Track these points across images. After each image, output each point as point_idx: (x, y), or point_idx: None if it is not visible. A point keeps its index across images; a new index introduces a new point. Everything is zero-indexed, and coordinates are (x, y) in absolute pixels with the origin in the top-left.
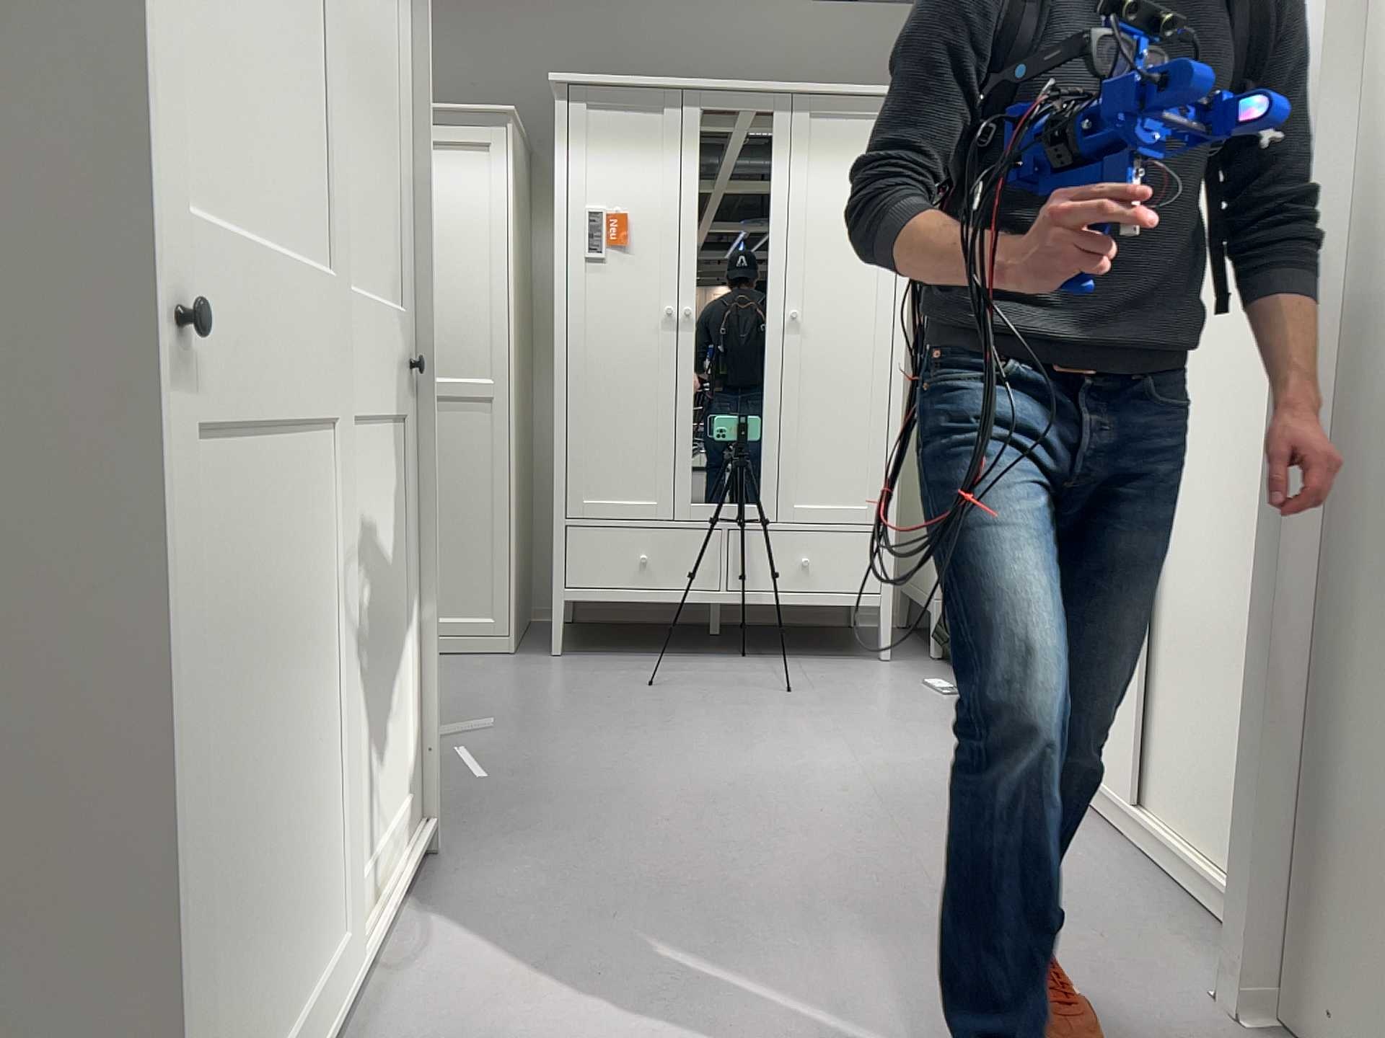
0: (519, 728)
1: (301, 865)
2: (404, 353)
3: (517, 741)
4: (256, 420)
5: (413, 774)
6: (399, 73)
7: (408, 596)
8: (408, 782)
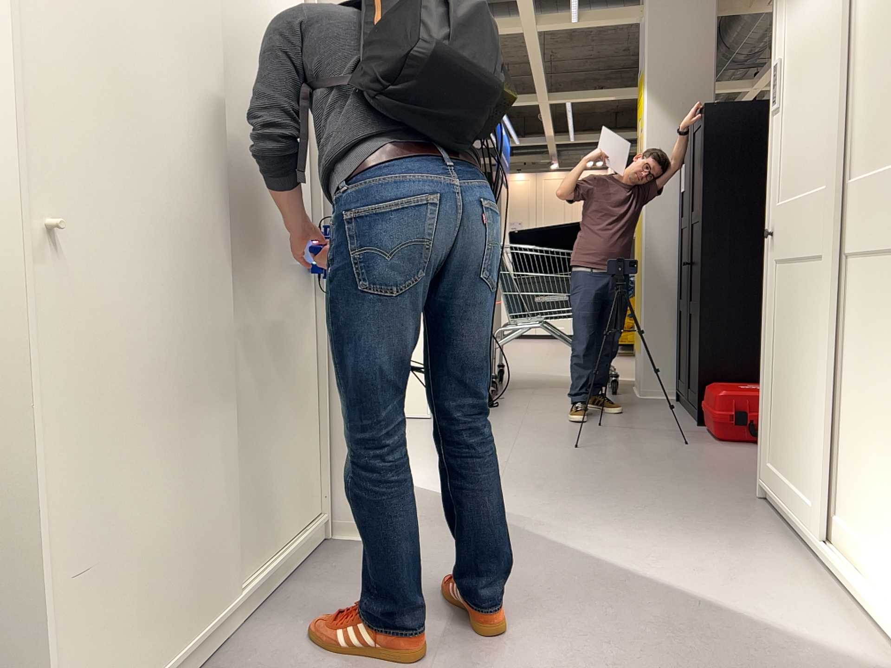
0: None
1: (796, 429)
2: None
3: None
4: (789, 254)
5: None
6: None
7: None
8: None
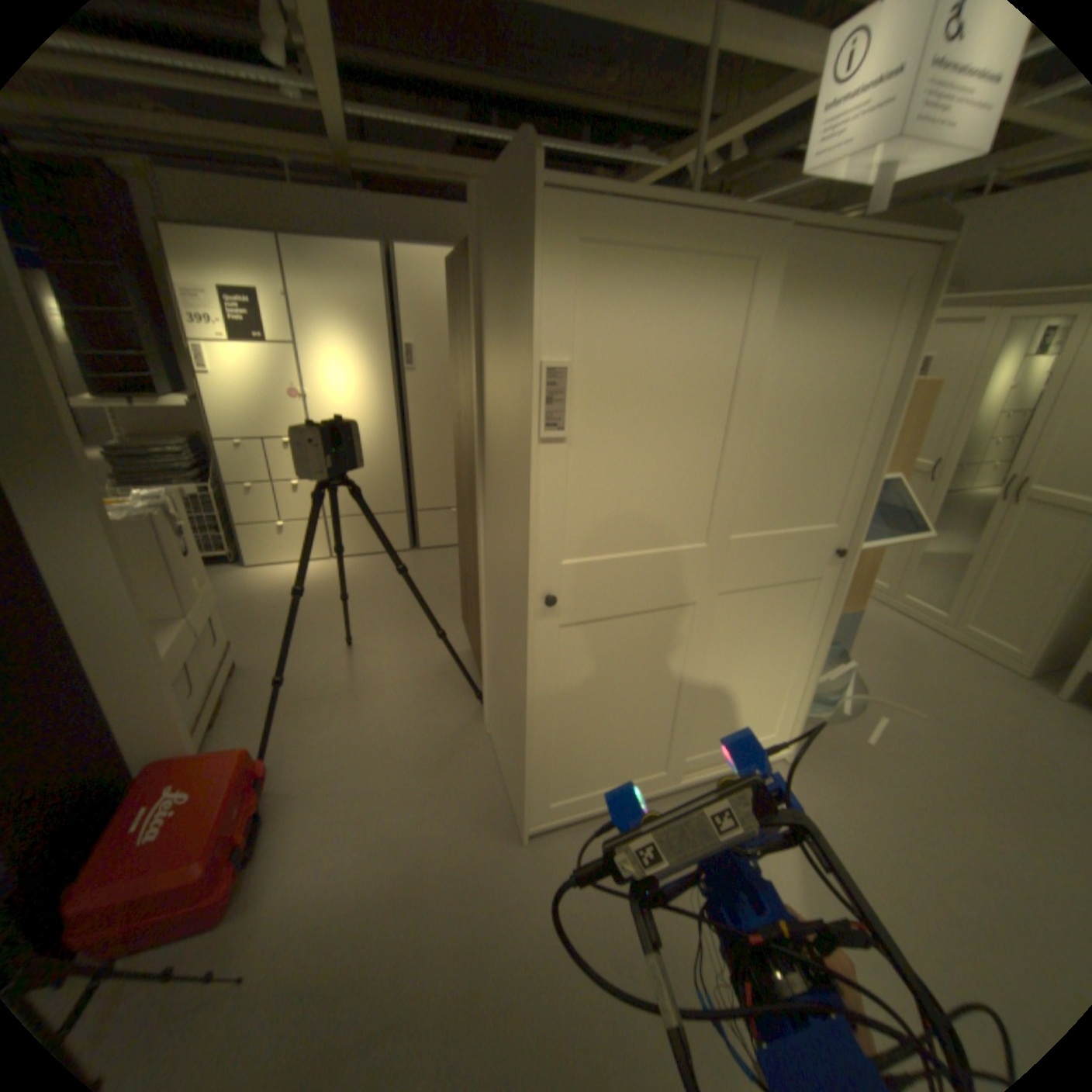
0: (947, 731)
1: (639, 742)
2: (838, 544)
3: (931, 737)
4: (624, 611)
5: (787, 726)
6: (883, 392)
7: (807, 655)
8: (779, 727)
